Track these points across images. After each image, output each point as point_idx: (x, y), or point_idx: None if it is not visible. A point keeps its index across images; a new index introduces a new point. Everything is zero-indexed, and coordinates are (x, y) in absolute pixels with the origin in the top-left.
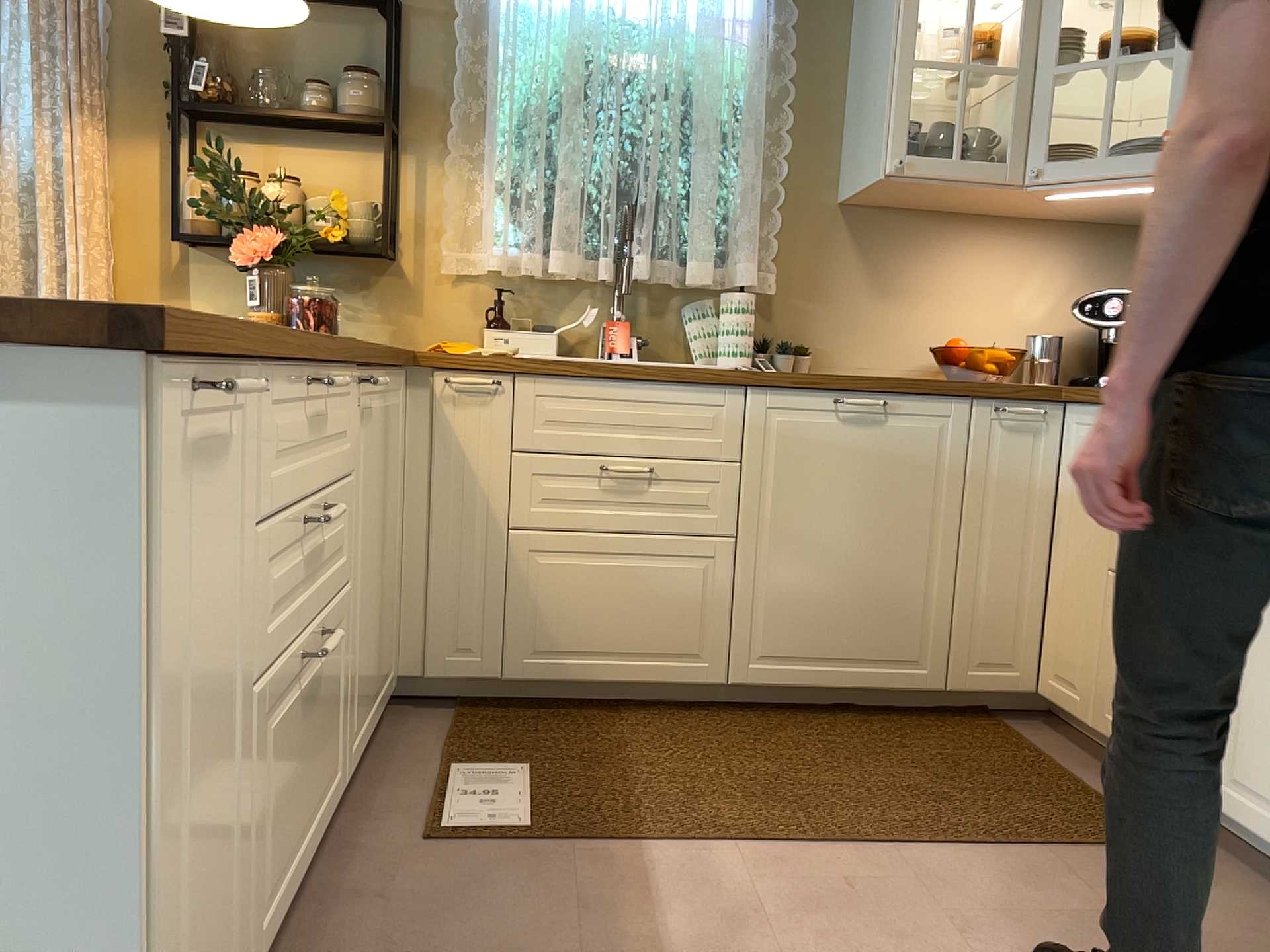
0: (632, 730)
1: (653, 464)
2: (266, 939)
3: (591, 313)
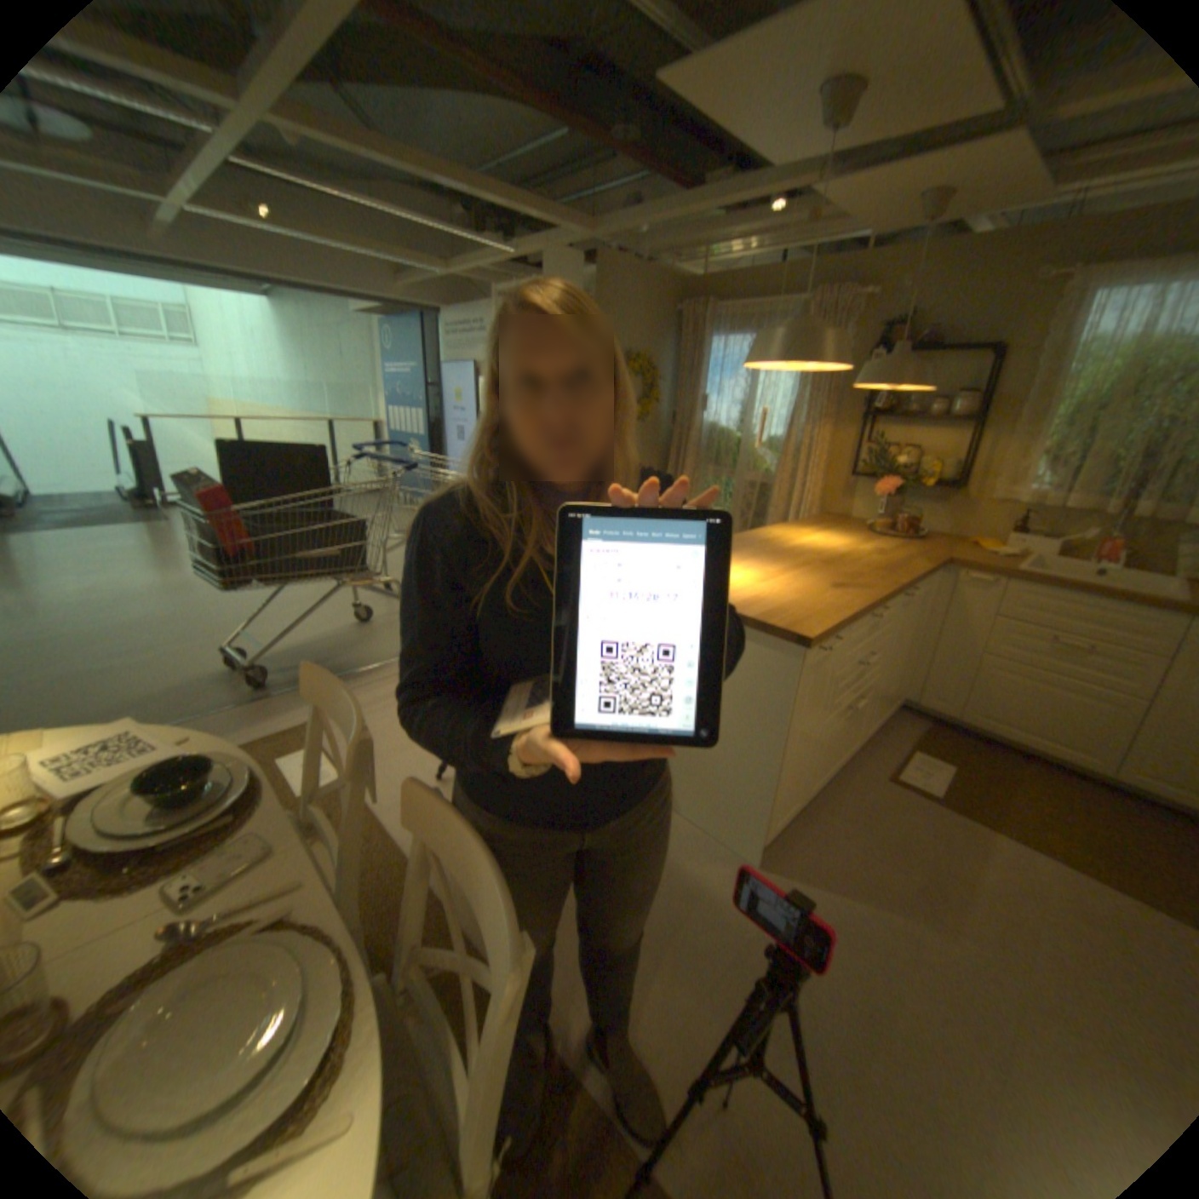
0: (1032, 775)
1: (1095, 644)
2: (818, 792)
3: (1091, 533)
